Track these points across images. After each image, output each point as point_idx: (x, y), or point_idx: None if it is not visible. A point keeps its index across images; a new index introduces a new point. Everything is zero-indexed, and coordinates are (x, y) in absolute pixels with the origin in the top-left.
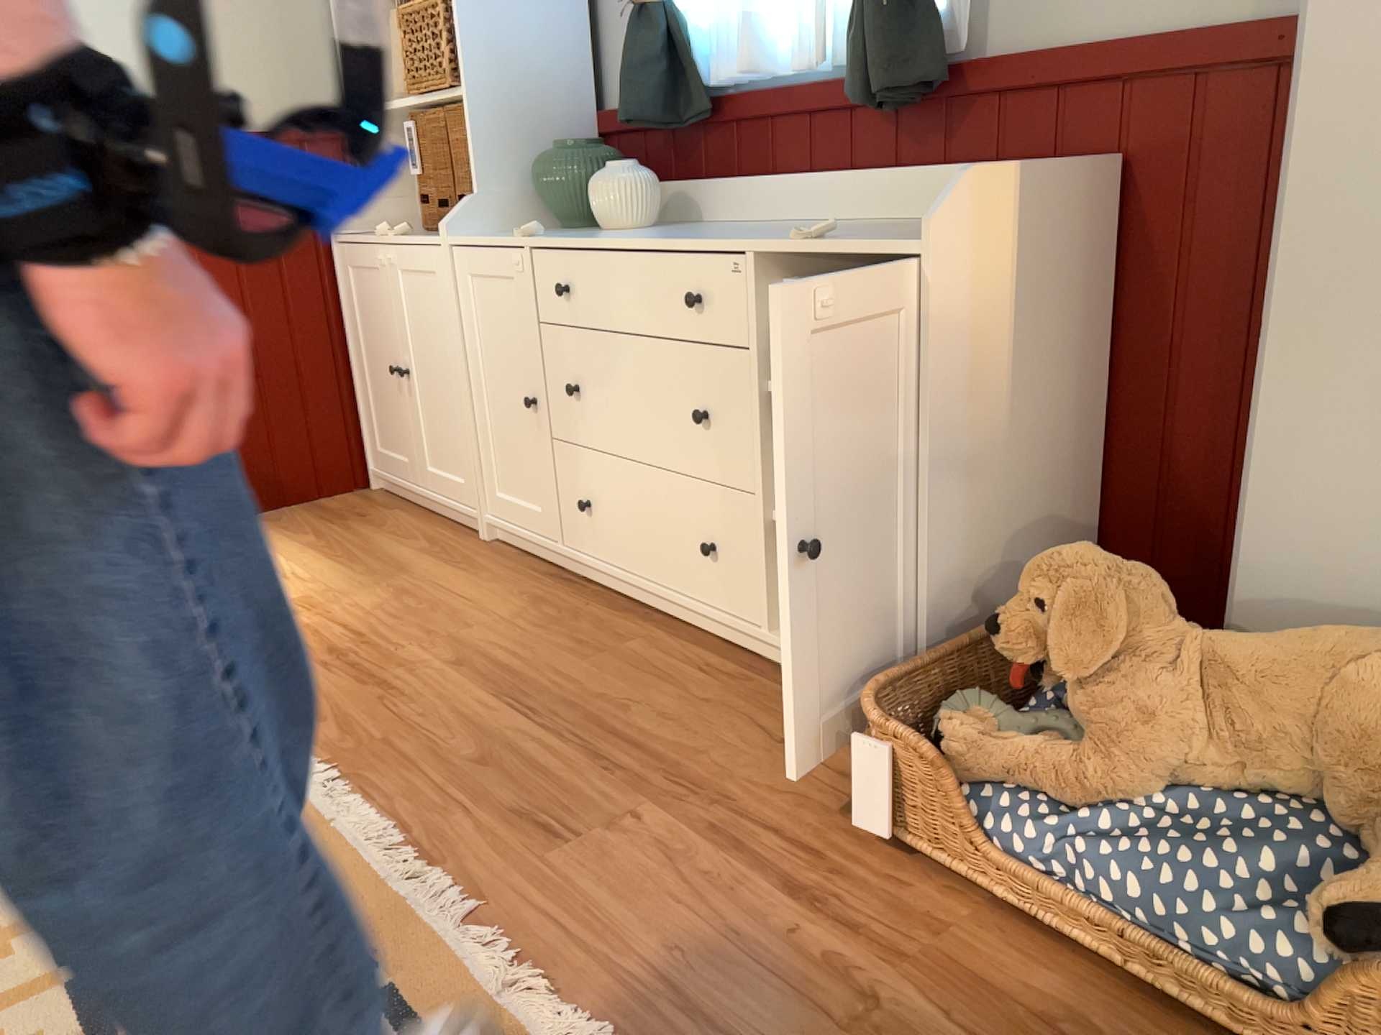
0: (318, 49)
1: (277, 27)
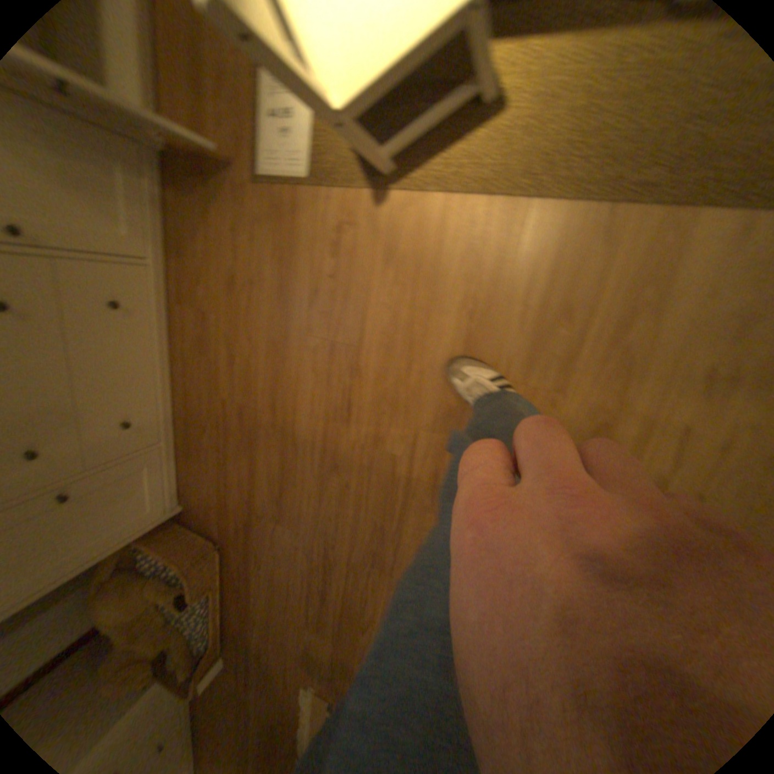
0: None
1: None
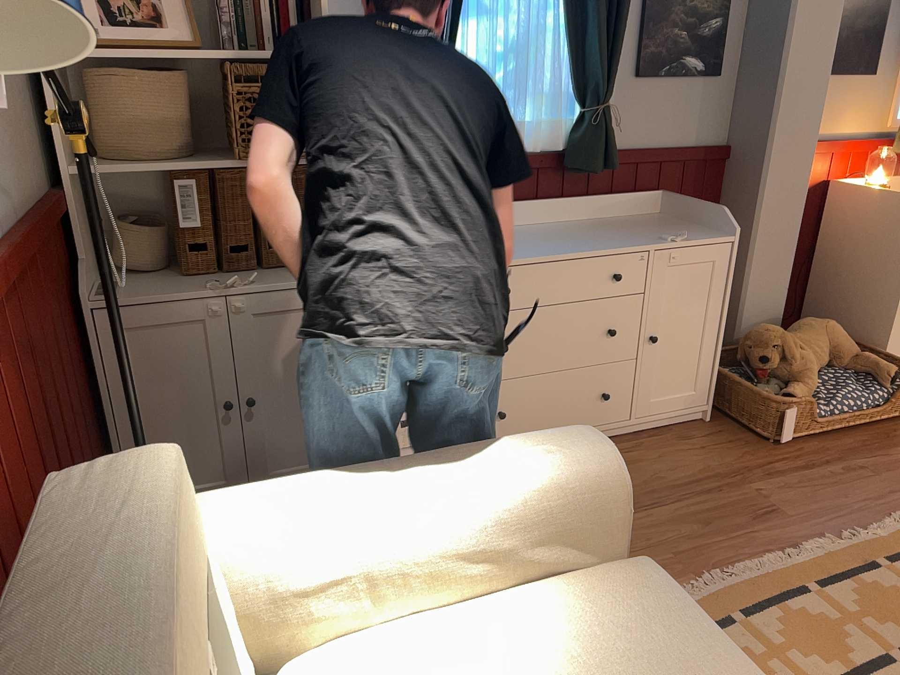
0: (25, 100)
1: (10, 77)
